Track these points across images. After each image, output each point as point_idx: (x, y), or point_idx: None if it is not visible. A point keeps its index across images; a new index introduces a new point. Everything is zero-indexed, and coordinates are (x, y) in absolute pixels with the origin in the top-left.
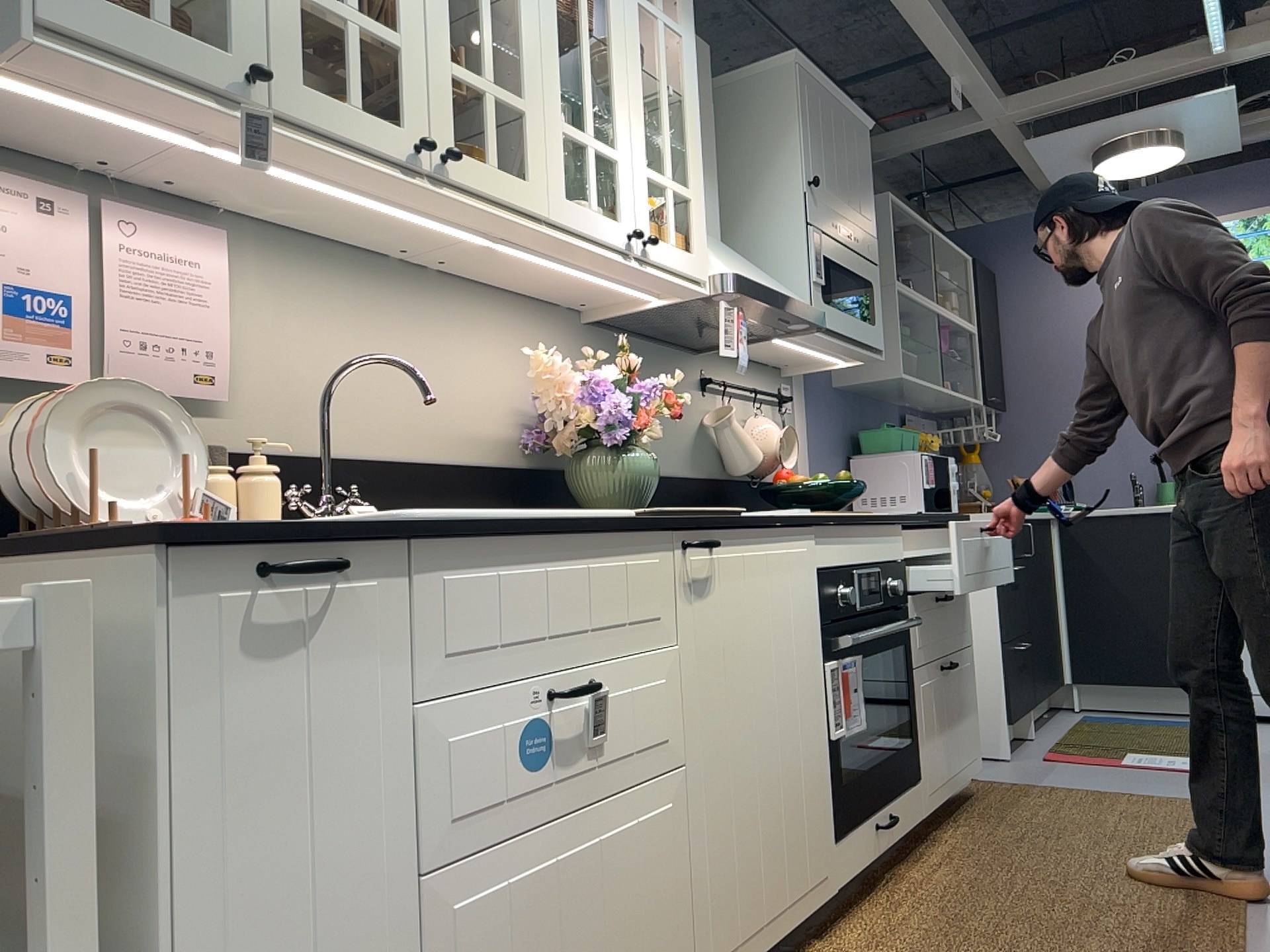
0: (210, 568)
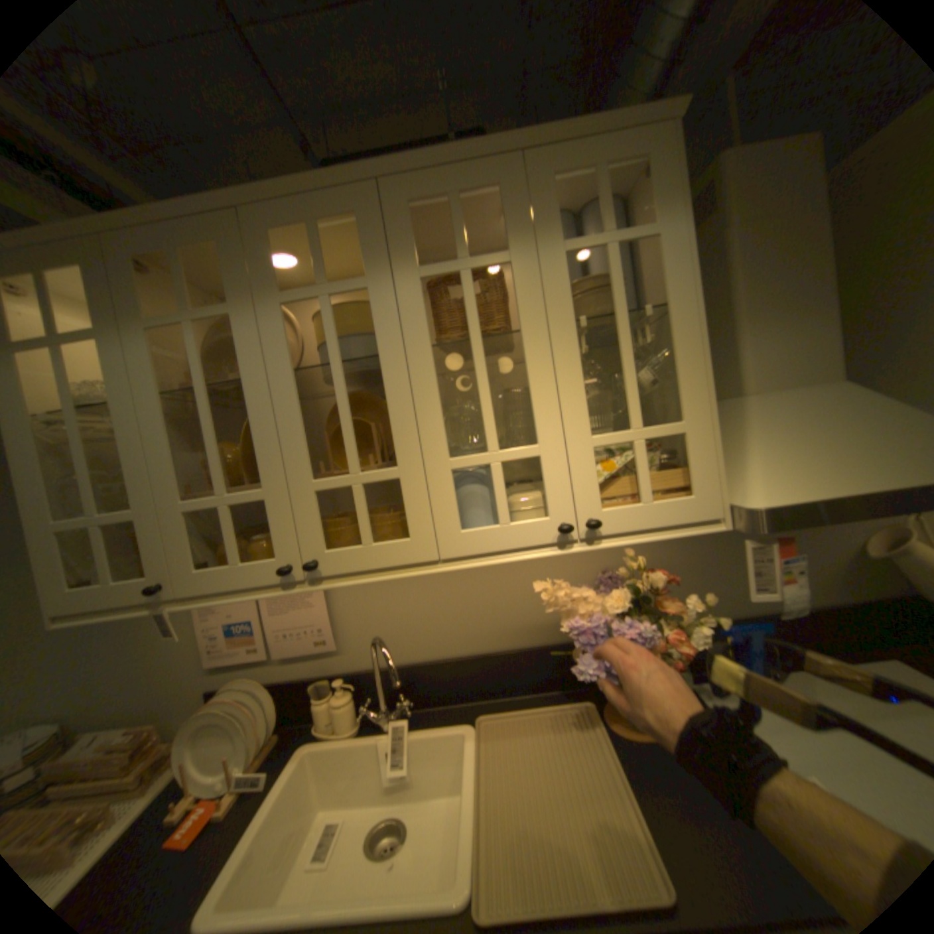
0: None
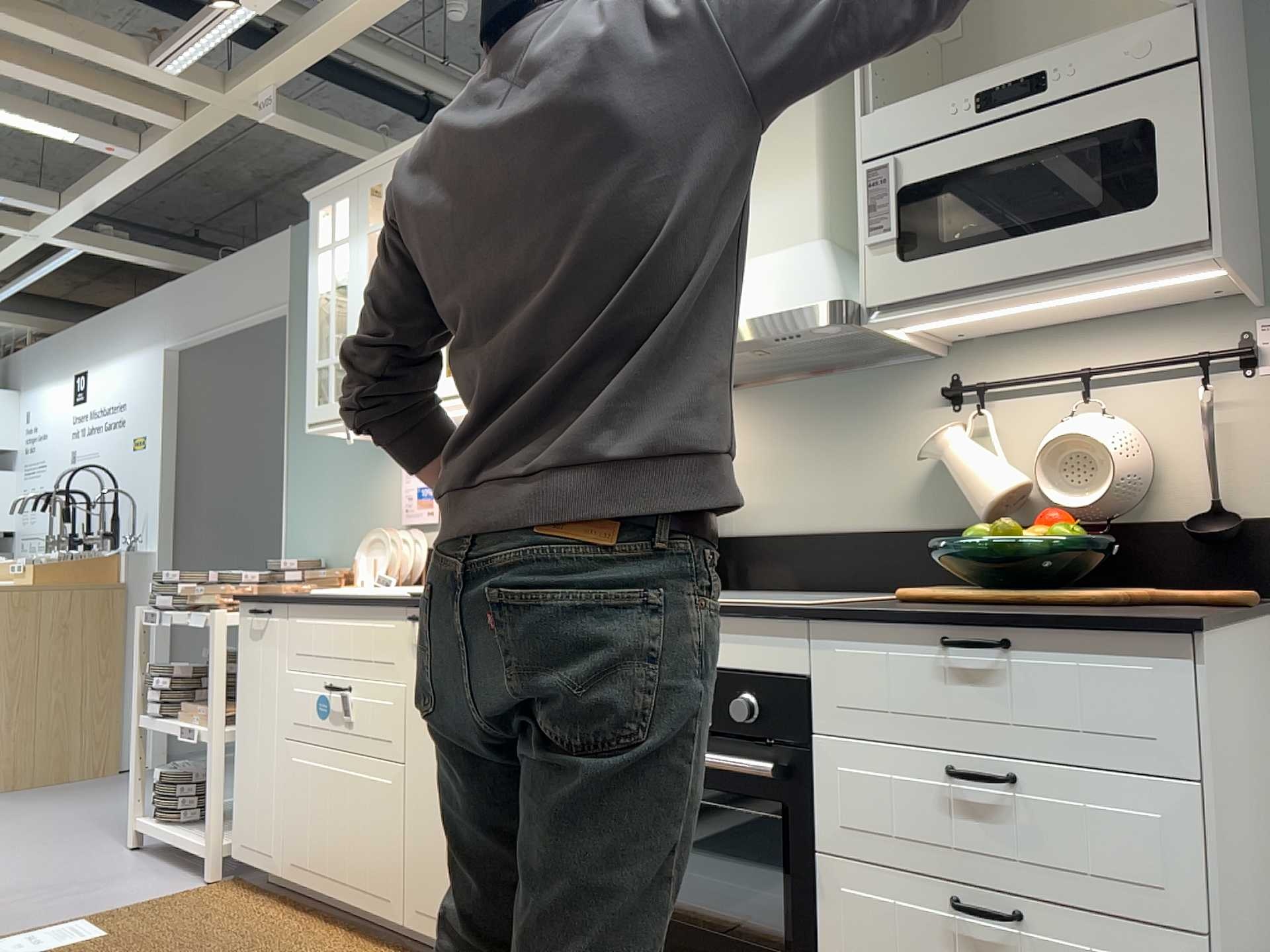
0: (247, 609)
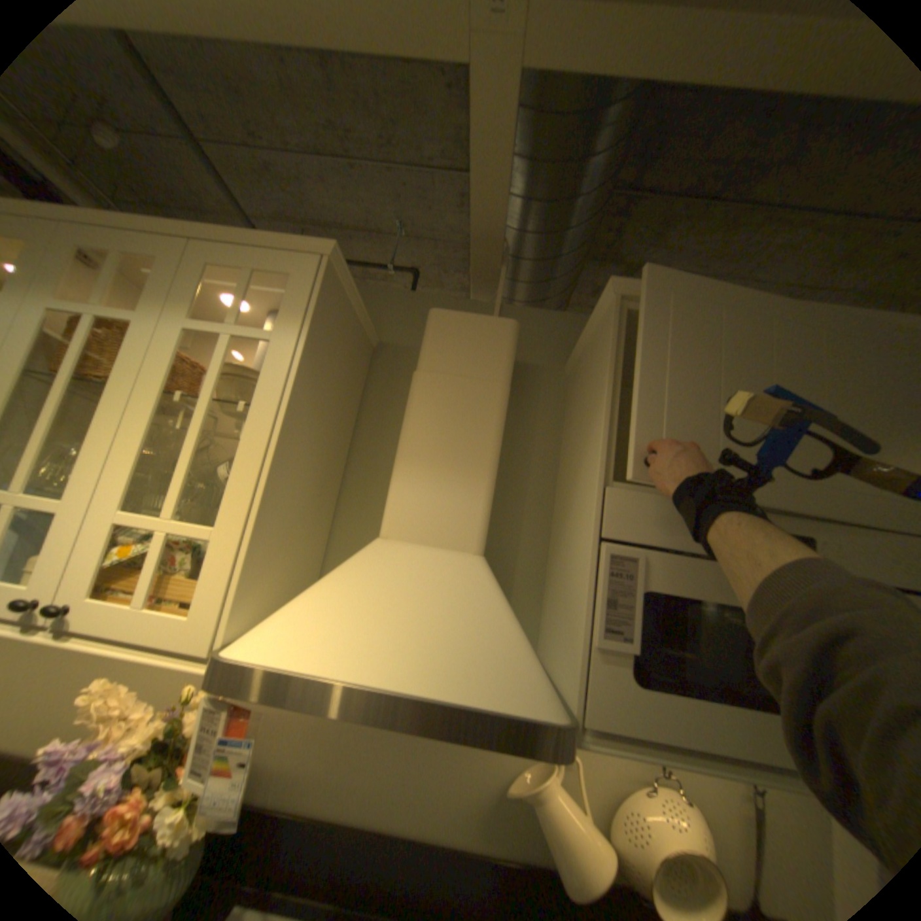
0: None
